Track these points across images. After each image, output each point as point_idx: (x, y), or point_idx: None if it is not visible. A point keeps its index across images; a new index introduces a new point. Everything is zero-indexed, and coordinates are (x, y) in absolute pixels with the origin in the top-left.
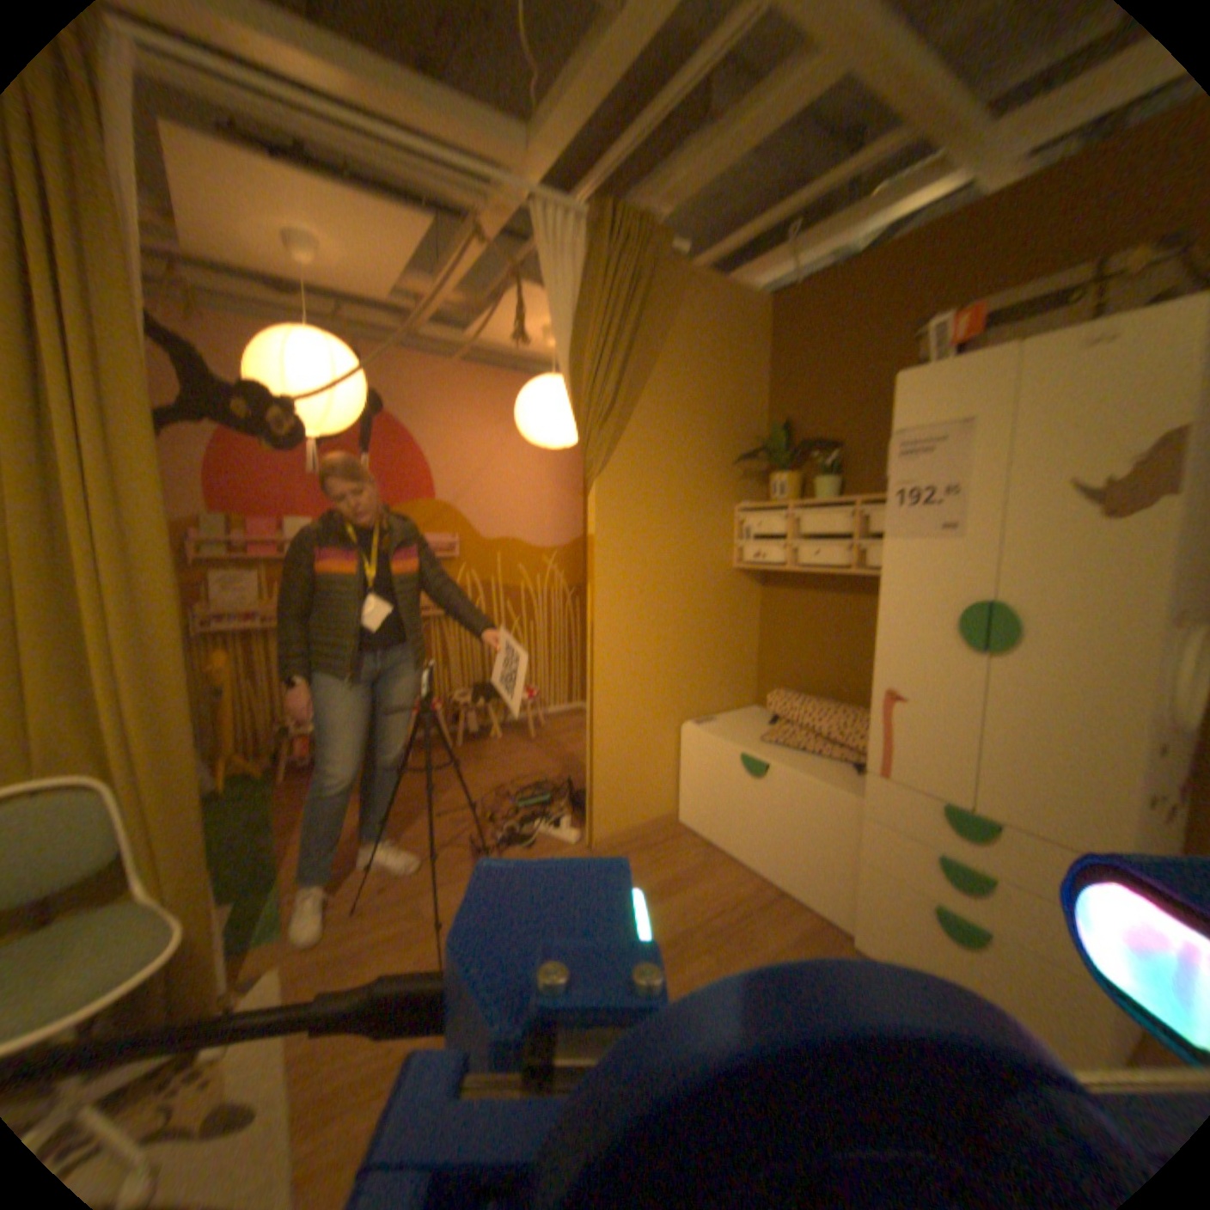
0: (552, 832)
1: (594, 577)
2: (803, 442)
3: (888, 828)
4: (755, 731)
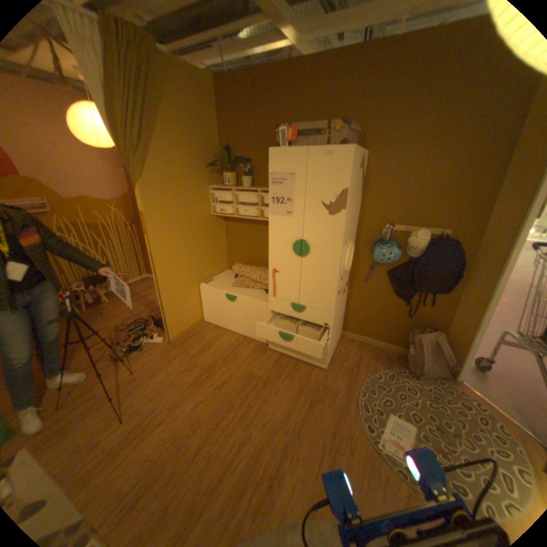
0: (151, 342)
1: (147, 233)
2: (235, 158)
3: (276, 312)
4: (229, 283)
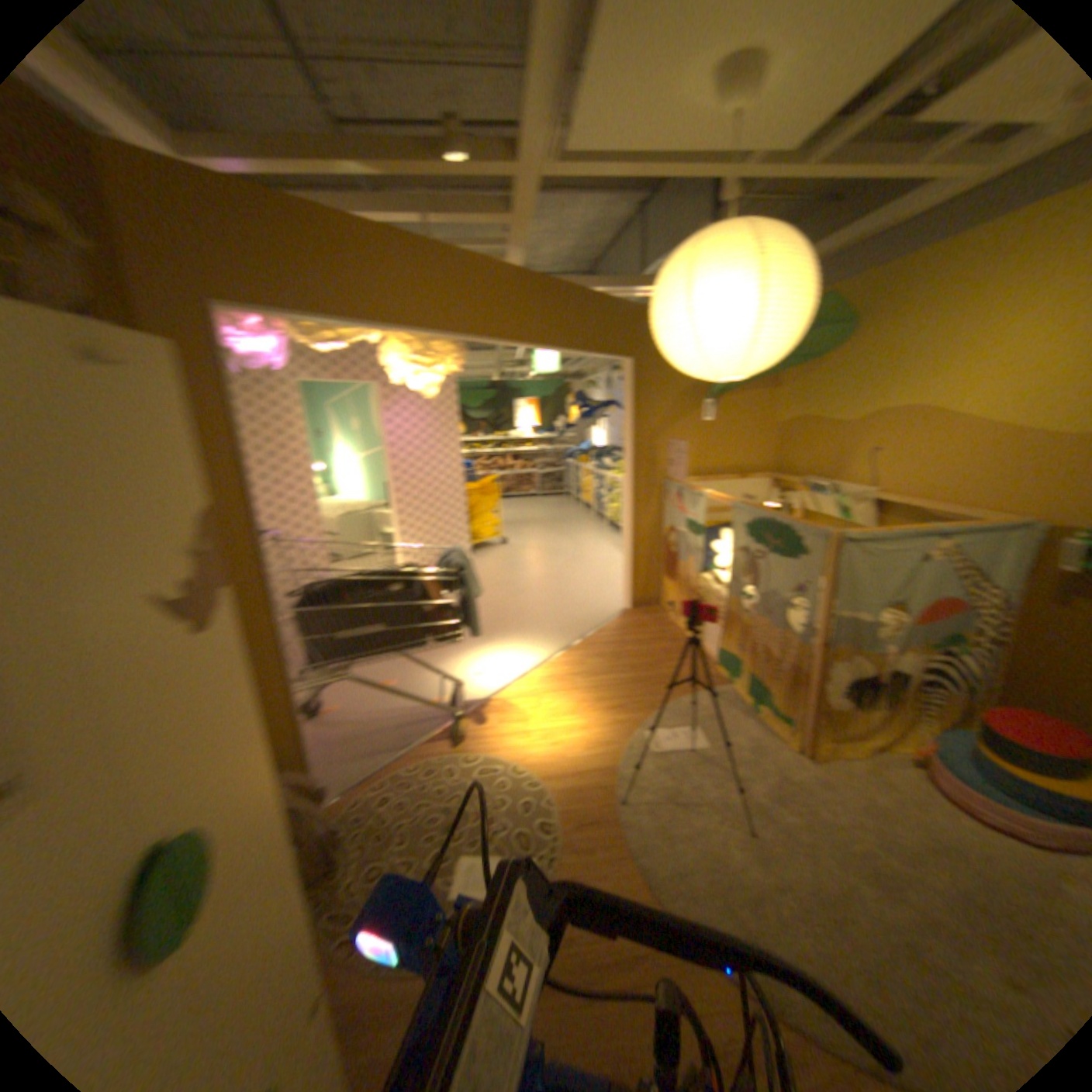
0: None
1: None
2: None
3: None
4: None
